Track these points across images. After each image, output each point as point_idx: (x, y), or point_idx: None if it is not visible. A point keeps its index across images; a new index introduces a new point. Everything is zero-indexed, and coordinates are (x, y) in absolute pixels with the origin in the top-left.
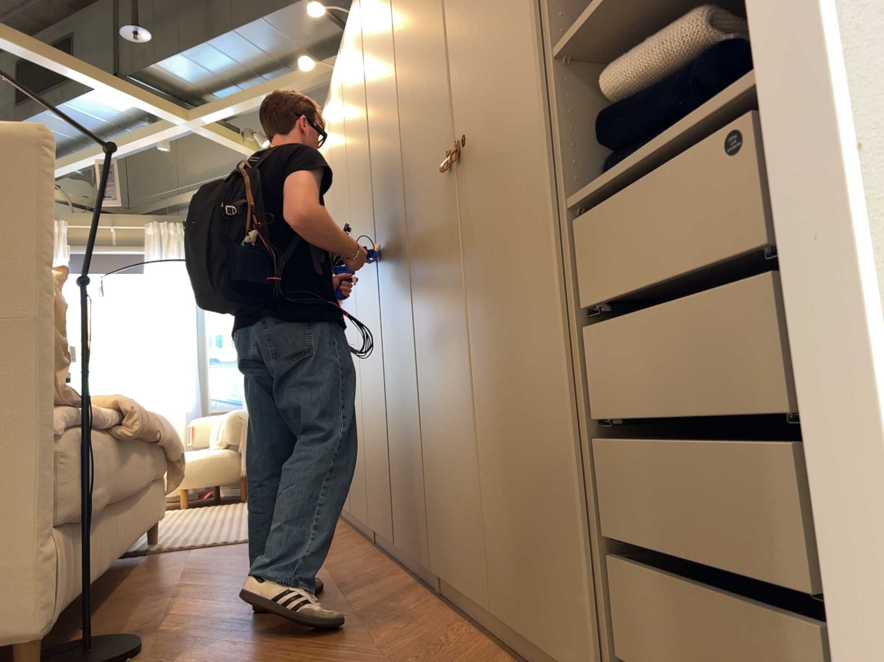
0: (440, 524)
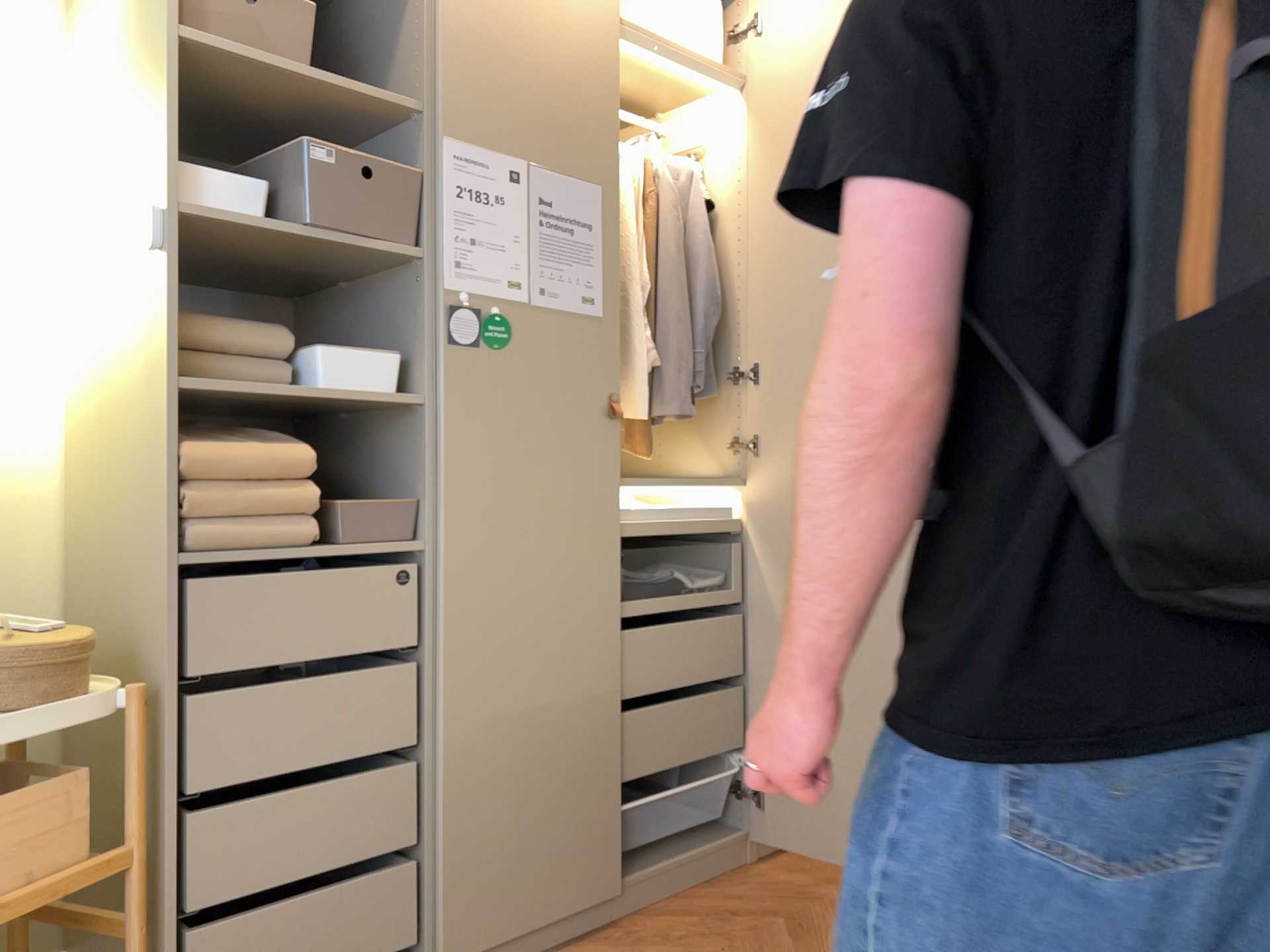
0: None
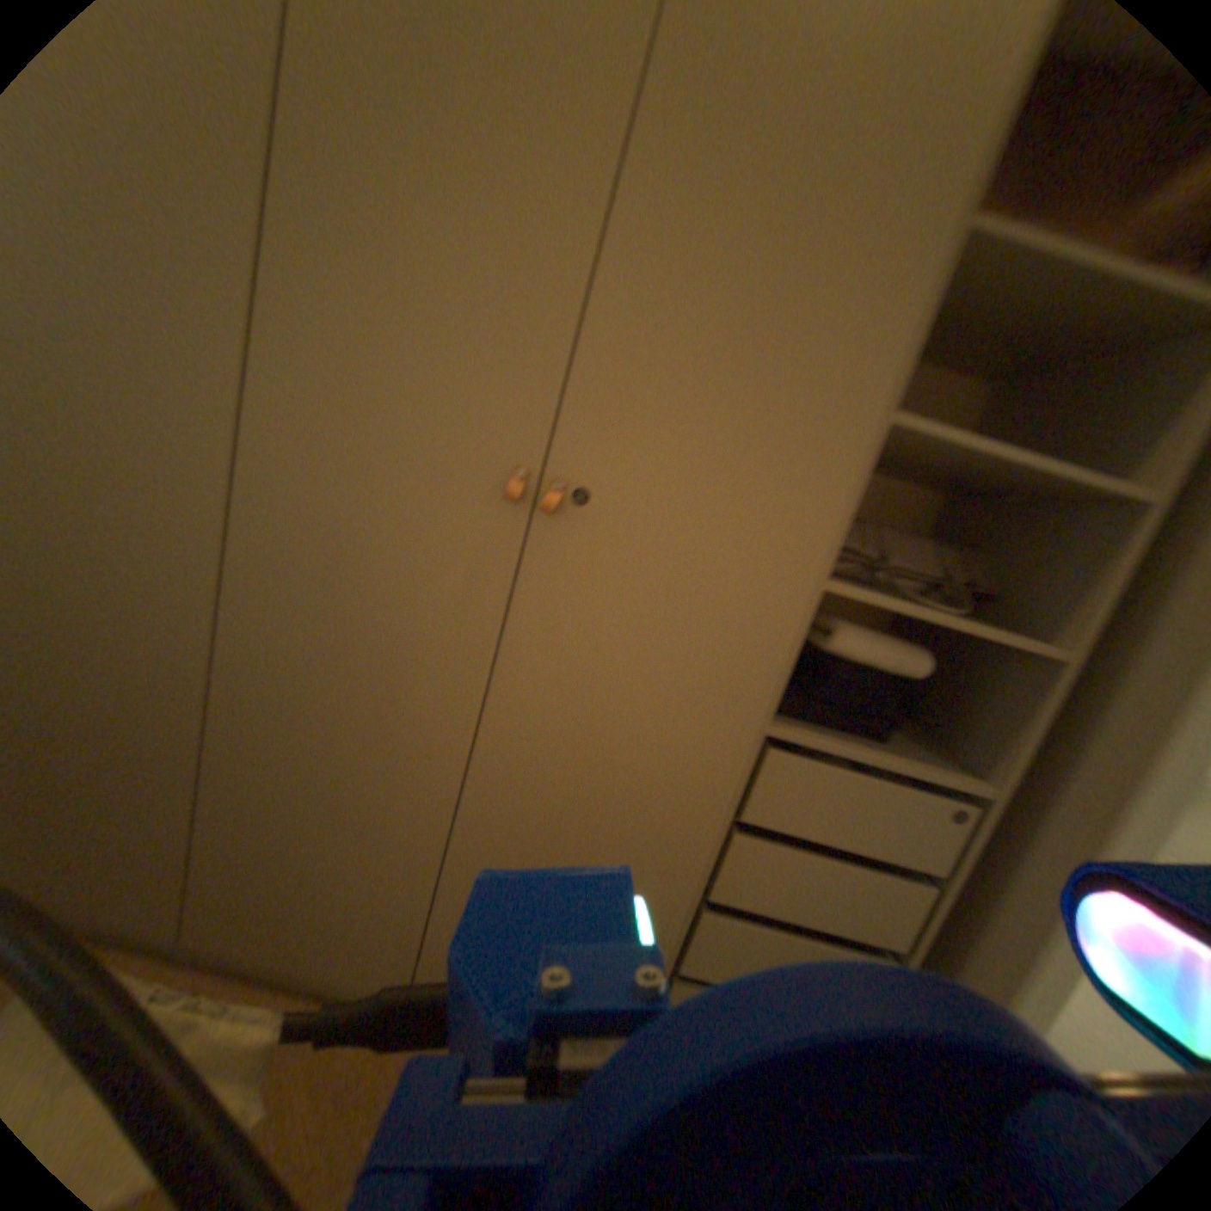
0: (214, 901)
